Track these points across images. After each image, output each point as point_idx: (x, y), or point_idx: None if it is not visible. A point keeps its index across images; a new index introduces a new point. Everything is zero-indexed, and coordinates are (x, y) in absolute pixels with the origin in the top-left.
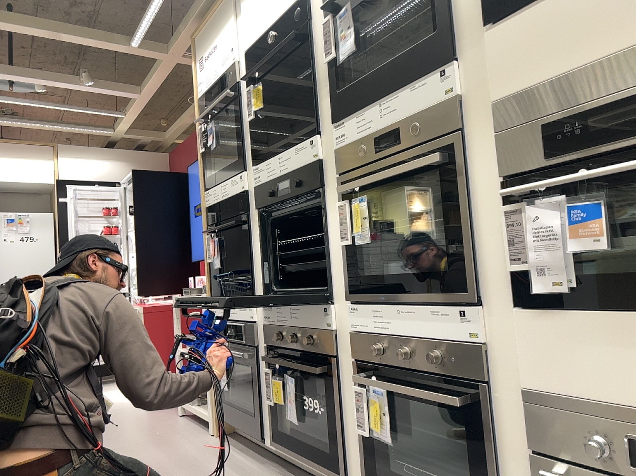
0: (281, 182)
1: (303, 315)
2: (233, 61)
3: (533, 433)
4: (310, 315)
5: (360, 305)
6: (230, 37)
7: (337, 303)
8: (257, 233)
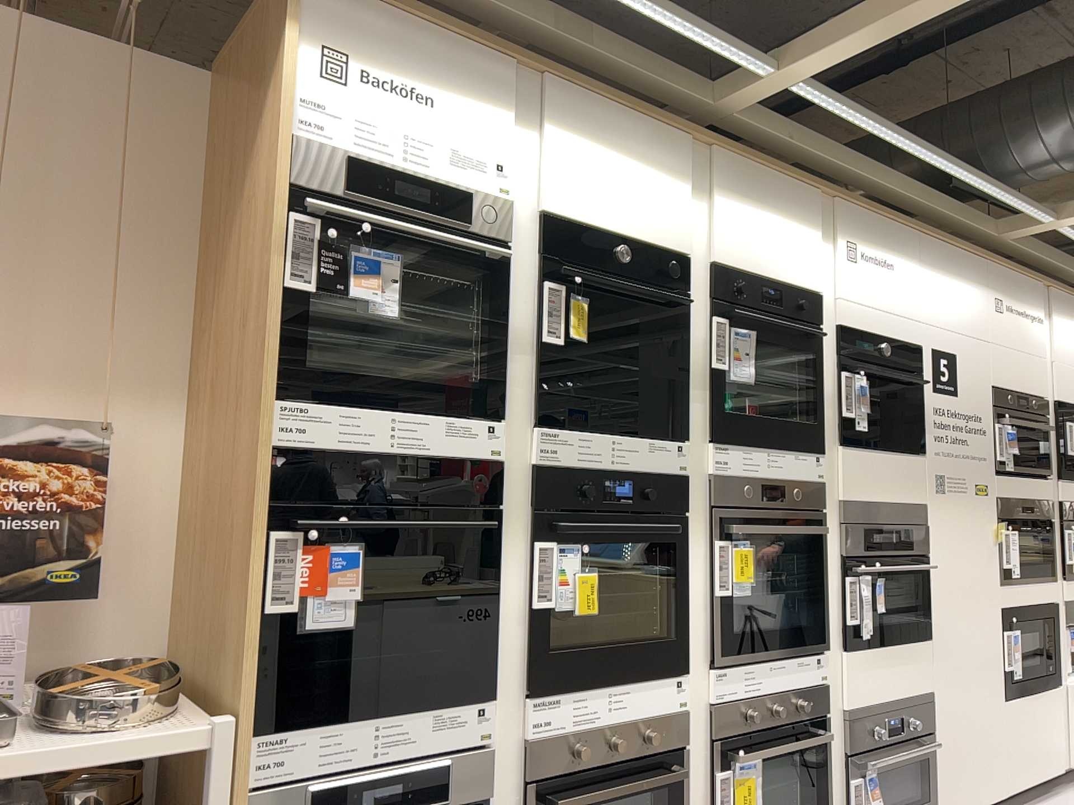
0: (611, 481)
1: (638, 698)
2: (505, 193)
3: (850, 739)
4: (651, 695)
5: (725, 667)
6: (499, 139)
7: (688, 670)
8: (521, 556)
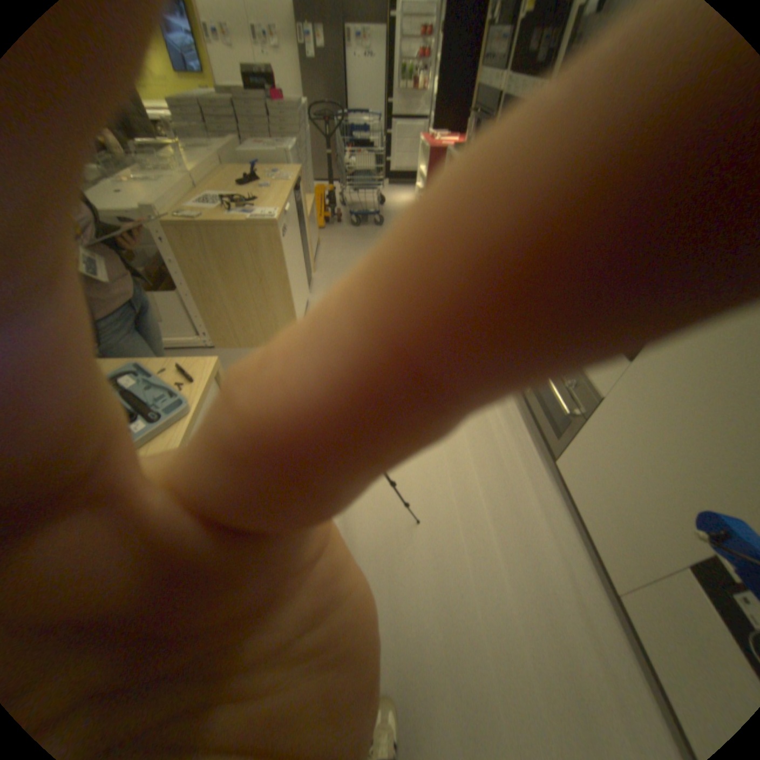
0: None
1: None
2: None
3: None
4: None
5: None
6: None
7: None
8: None
